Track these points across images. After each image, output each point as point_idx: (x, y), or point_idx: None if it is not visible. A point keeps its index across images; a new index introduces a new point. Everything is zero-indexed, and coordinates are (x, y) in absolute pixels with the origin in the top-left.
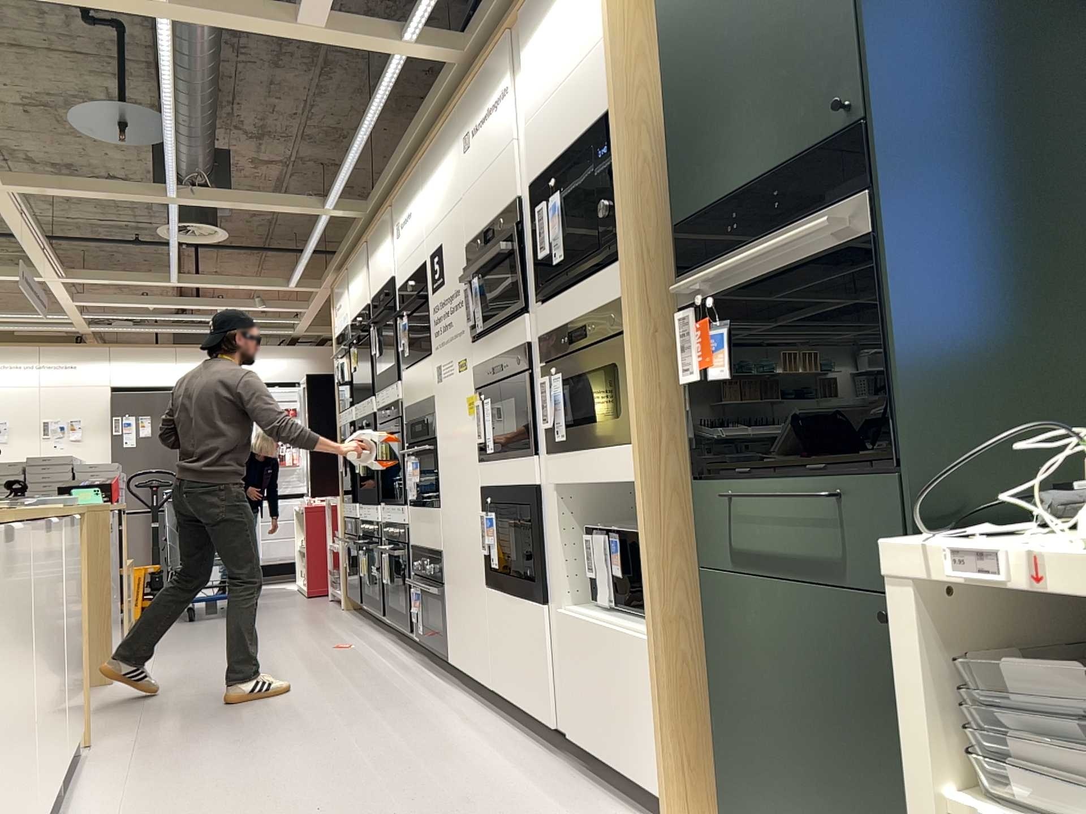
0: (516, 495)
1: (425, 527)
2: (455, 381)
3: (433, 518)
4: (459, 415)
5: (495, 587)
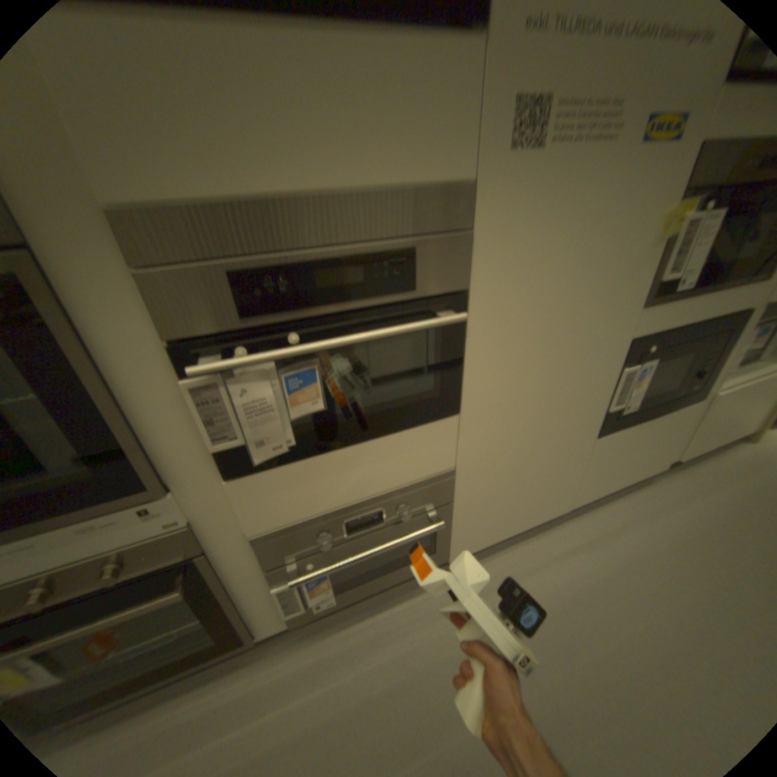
0: (715, 327)
1: (365, 469)
2: (621, 161)
3: (420, 438)
4: (610, 234)
5: (619, 430)
